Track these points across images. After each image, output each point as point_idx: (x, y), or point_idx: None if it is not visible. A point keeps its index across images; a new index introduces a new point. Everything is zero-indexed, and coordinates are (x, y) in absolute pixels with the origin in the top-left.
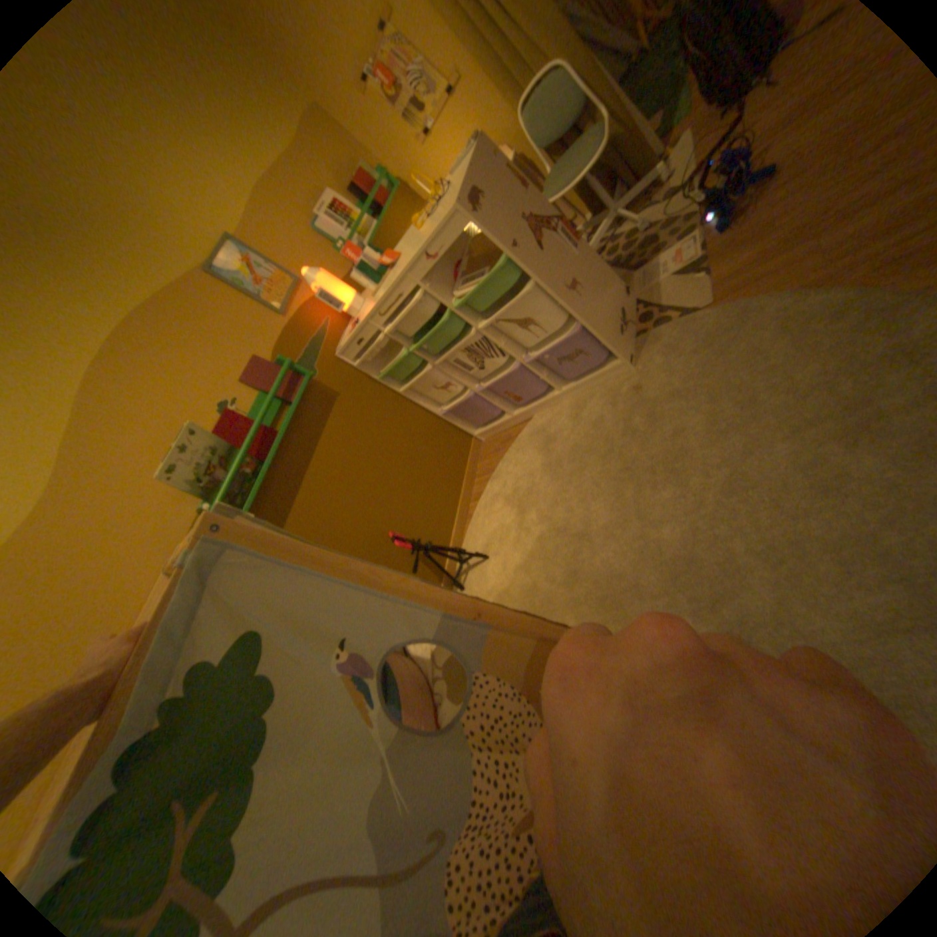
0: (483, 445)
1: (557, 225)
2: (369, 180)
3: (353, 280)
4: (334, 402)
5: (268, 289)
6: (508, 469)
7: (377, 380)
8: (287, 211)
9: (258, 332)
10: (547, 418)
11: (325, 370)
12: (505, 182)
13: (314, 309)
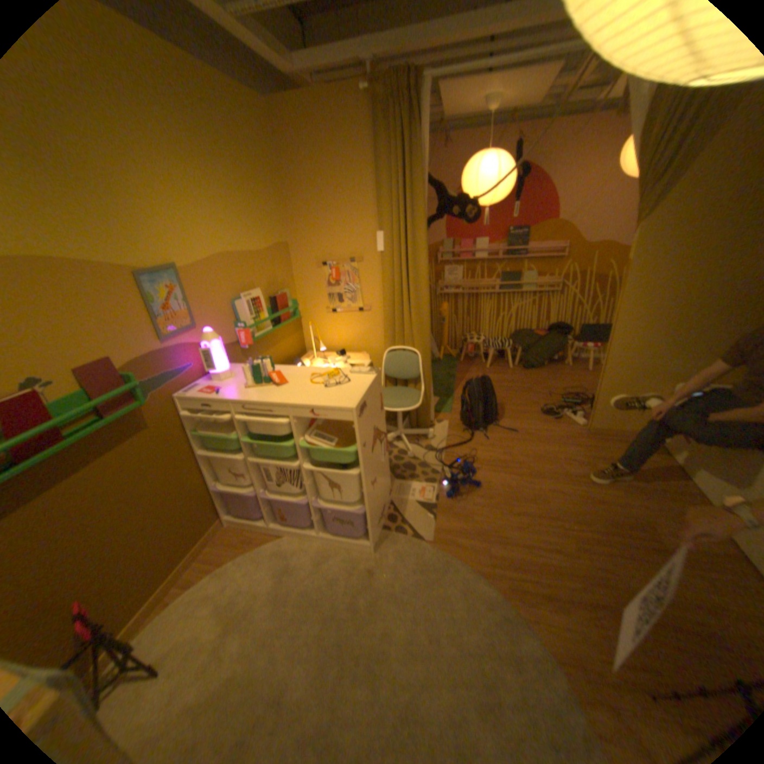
0: (221, 532)
1: (382, 440)
2: (285, 304)
3: (229, 351)
4: (137, 434)
5: (168, 319)
6: (233, 576)
7: (186, 434)
8: (225, 283)
9: (129, 343)
10: (292, 548)
11: (153, 403)
12: (375, 405)
13: (187, 353)
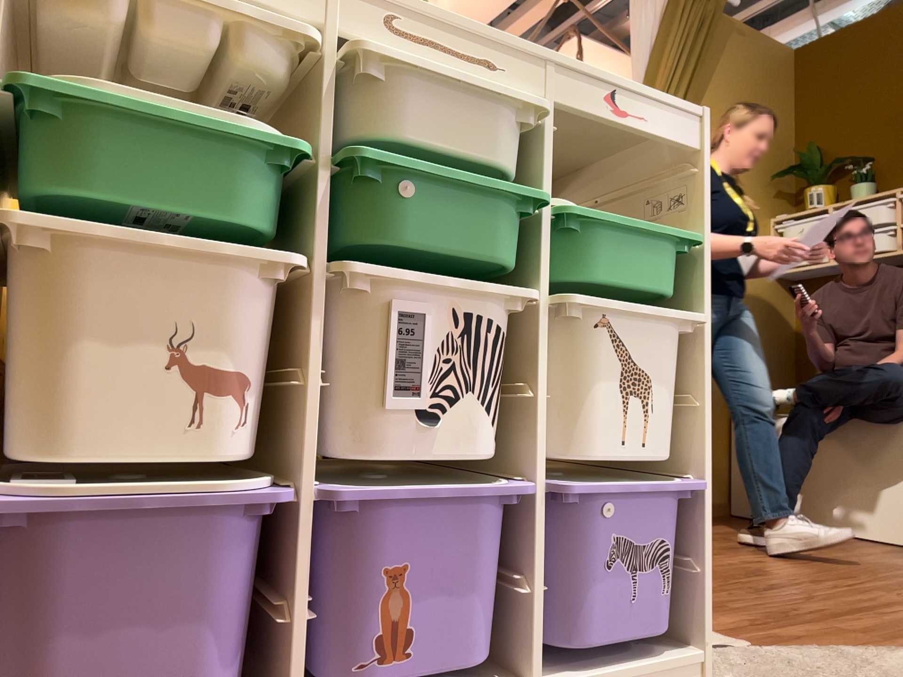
0: None
1: None
2: None
3: None
4: None
5: None
6: None
7: None
8: None
9: None
10: None
11: None
12: None
13: None
